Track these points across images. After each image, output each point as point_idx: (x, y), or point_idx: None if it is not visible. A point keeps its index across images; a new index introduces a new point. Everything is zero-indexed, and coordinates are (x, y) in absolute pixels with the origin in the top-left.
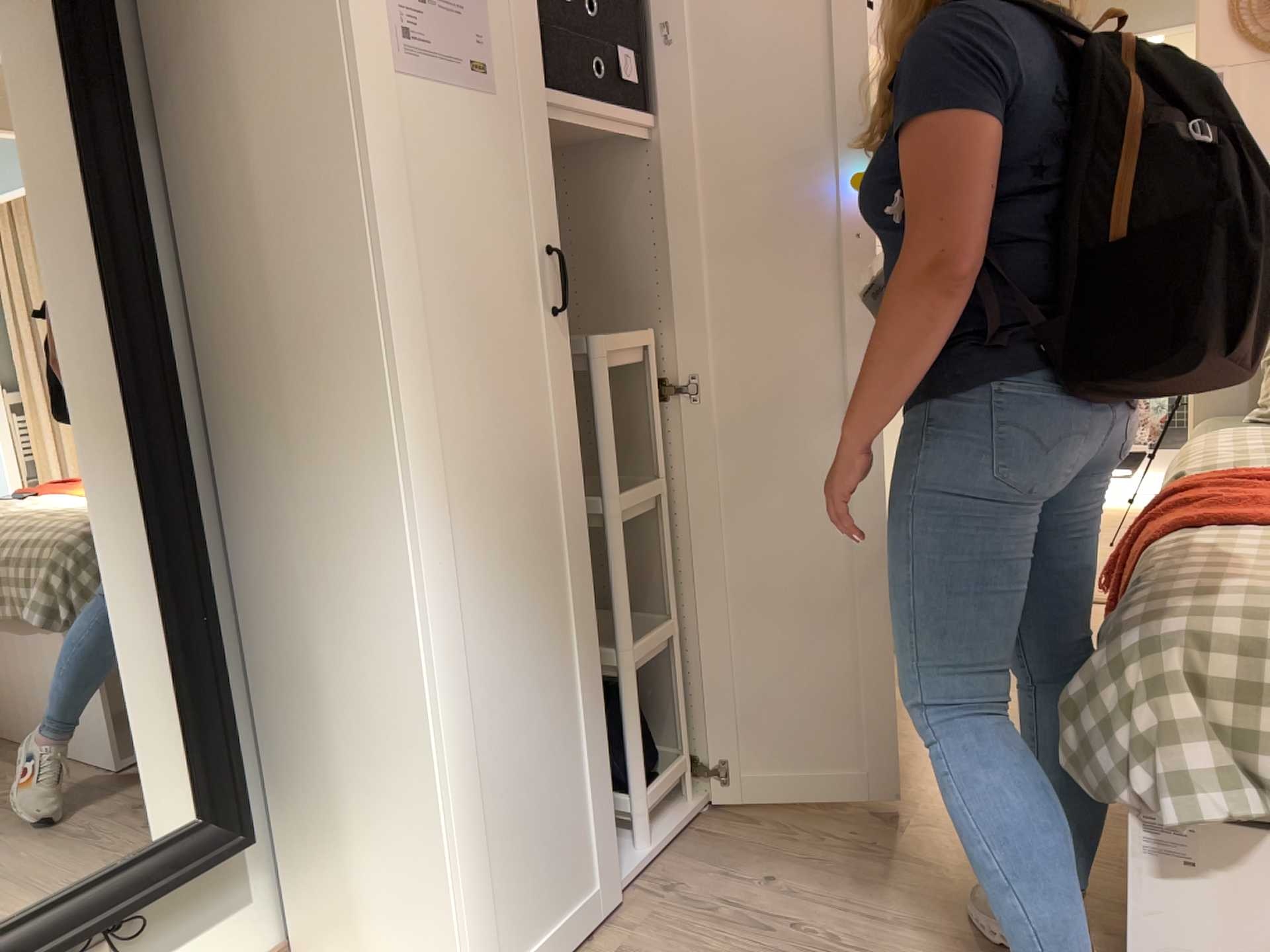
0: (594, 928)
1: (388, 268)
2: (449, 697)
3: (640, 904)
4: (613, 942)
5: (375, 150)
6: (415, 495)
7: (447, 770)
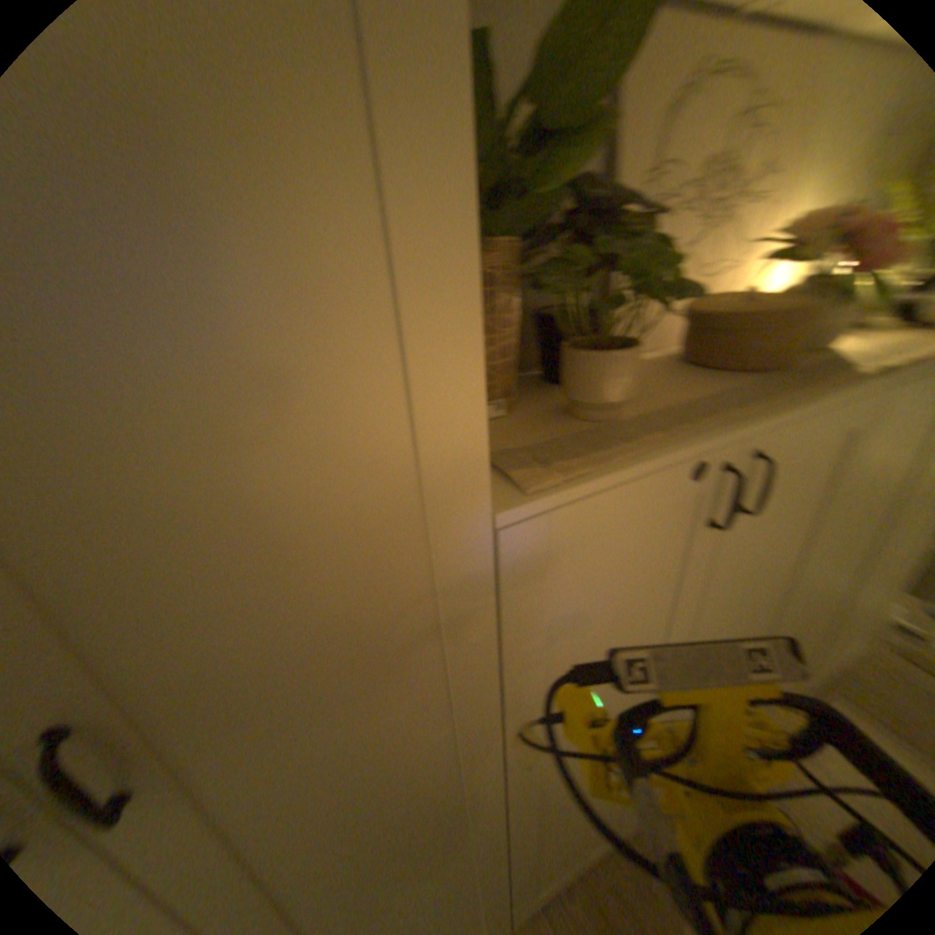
0: None
1: None
2: None
3: None
4: None
5: None
6: None
7: None
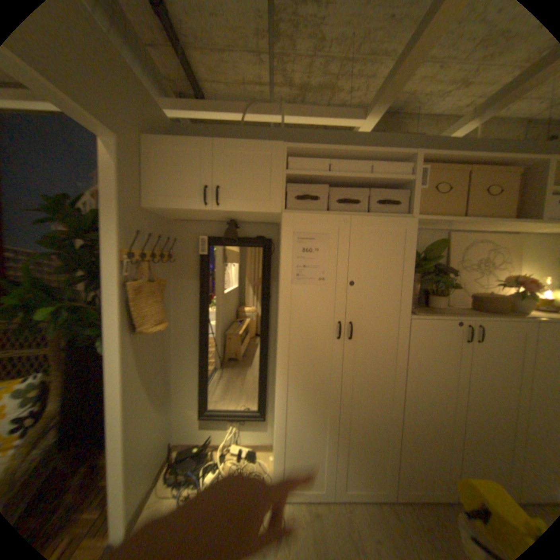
0: (322, 504)
1: (279, 327)
2: (280, 422)
3: (339, 510)
4: (322, 512)
5: (280, 302)
6: (278, 375)
7: (276, 438)
